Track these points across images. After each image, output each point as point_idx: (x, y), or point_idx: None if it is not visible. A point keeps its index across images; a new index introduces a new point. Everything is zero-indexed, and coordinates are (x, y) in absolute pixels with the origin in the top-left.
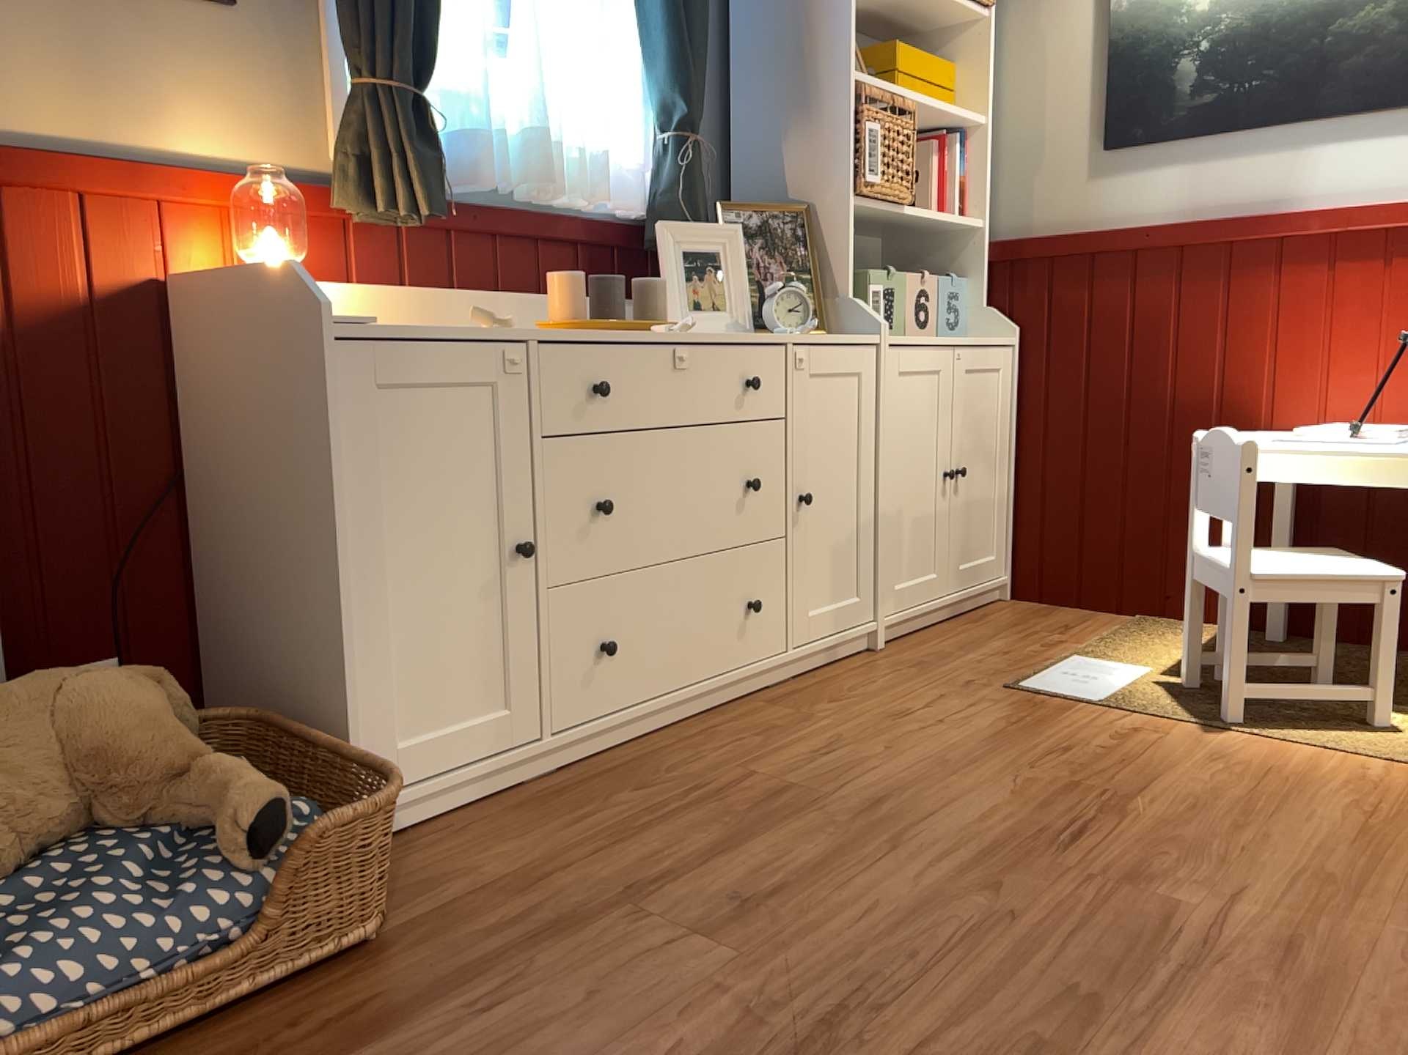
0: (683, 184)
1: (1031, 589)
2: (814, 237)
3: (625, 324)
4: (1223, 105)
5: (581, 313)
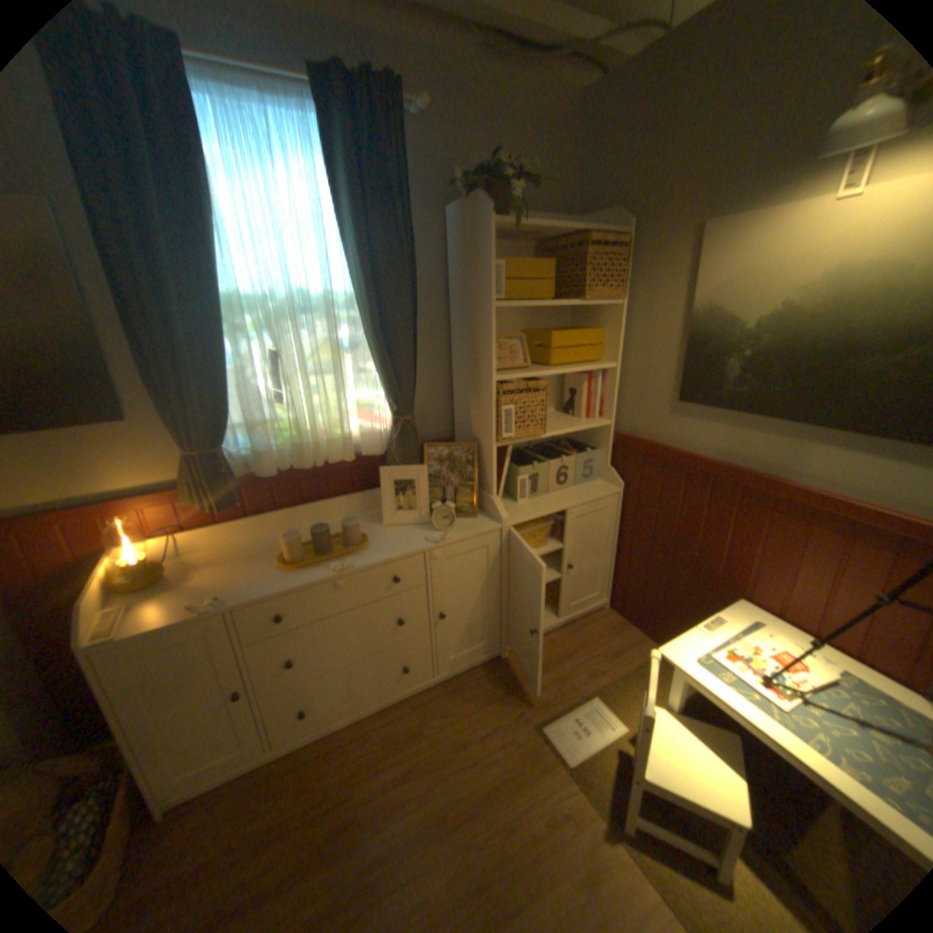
0: (397, 443)
1: (619, 608)
2: (480, 457)
3: (317, 561)
4: (756, 394)
5: (296, 554)
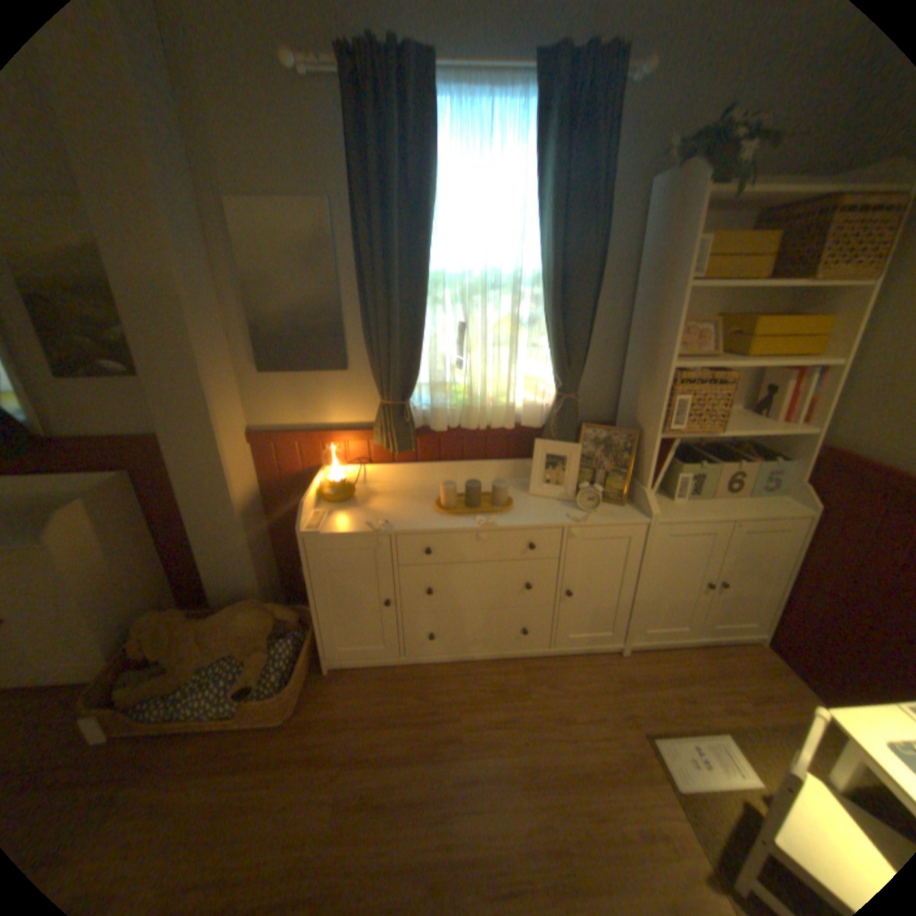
0: (556, 419)
1: (783, 652)
2: (641, 446)
3: (466, 511)
4: None
5: (451, 502)
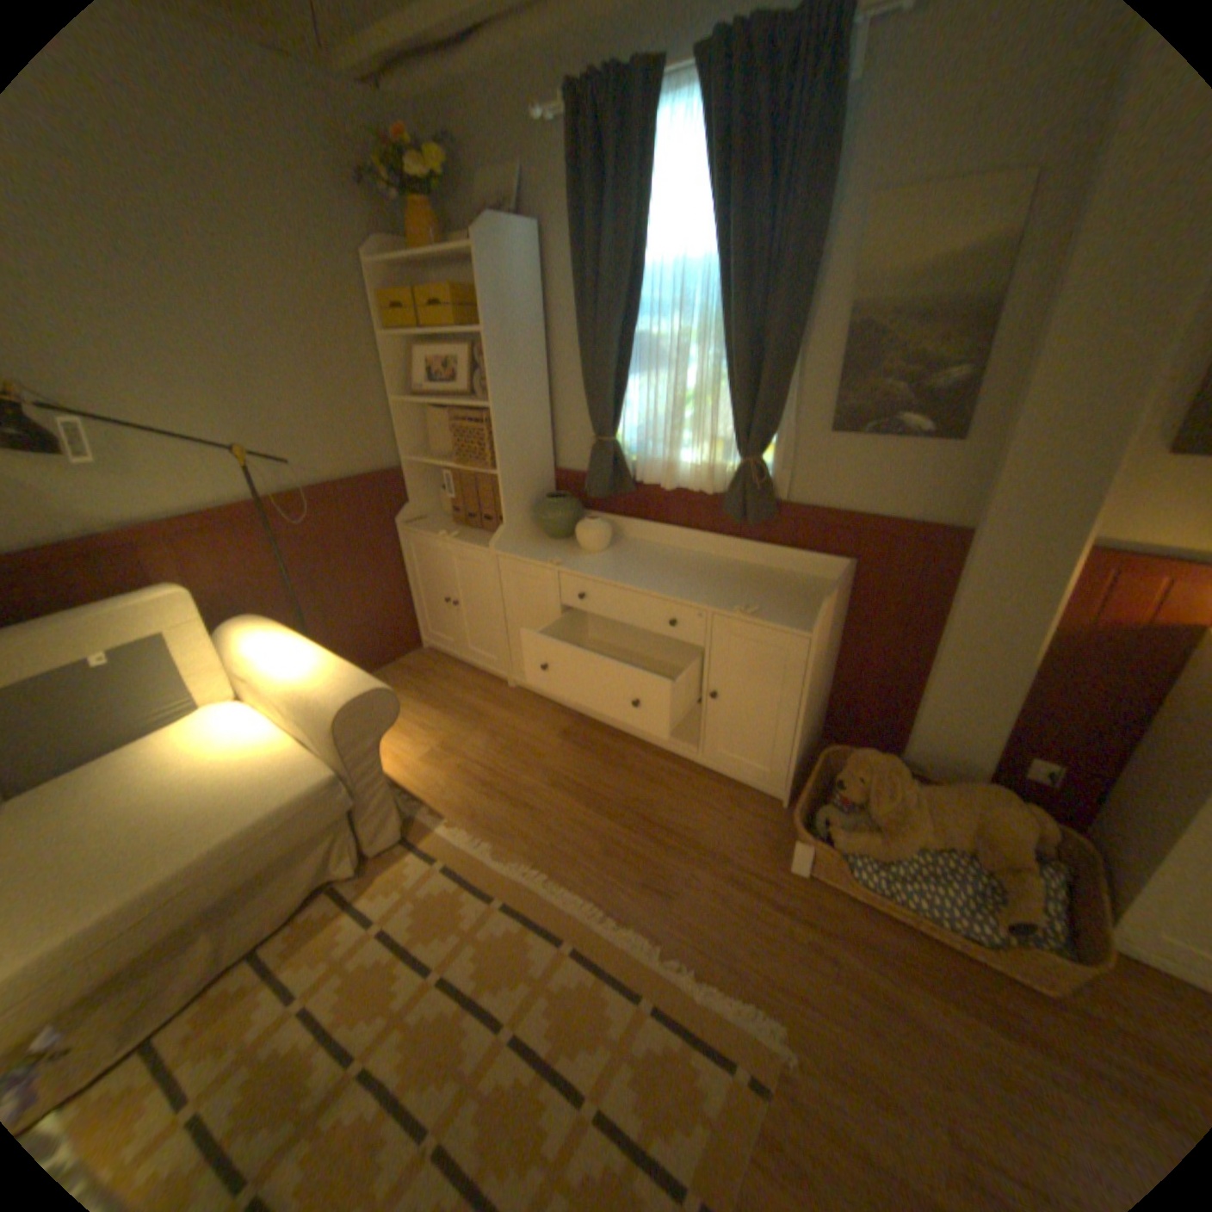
0: None
1: None
2: None
3: None
4: None
5: None
